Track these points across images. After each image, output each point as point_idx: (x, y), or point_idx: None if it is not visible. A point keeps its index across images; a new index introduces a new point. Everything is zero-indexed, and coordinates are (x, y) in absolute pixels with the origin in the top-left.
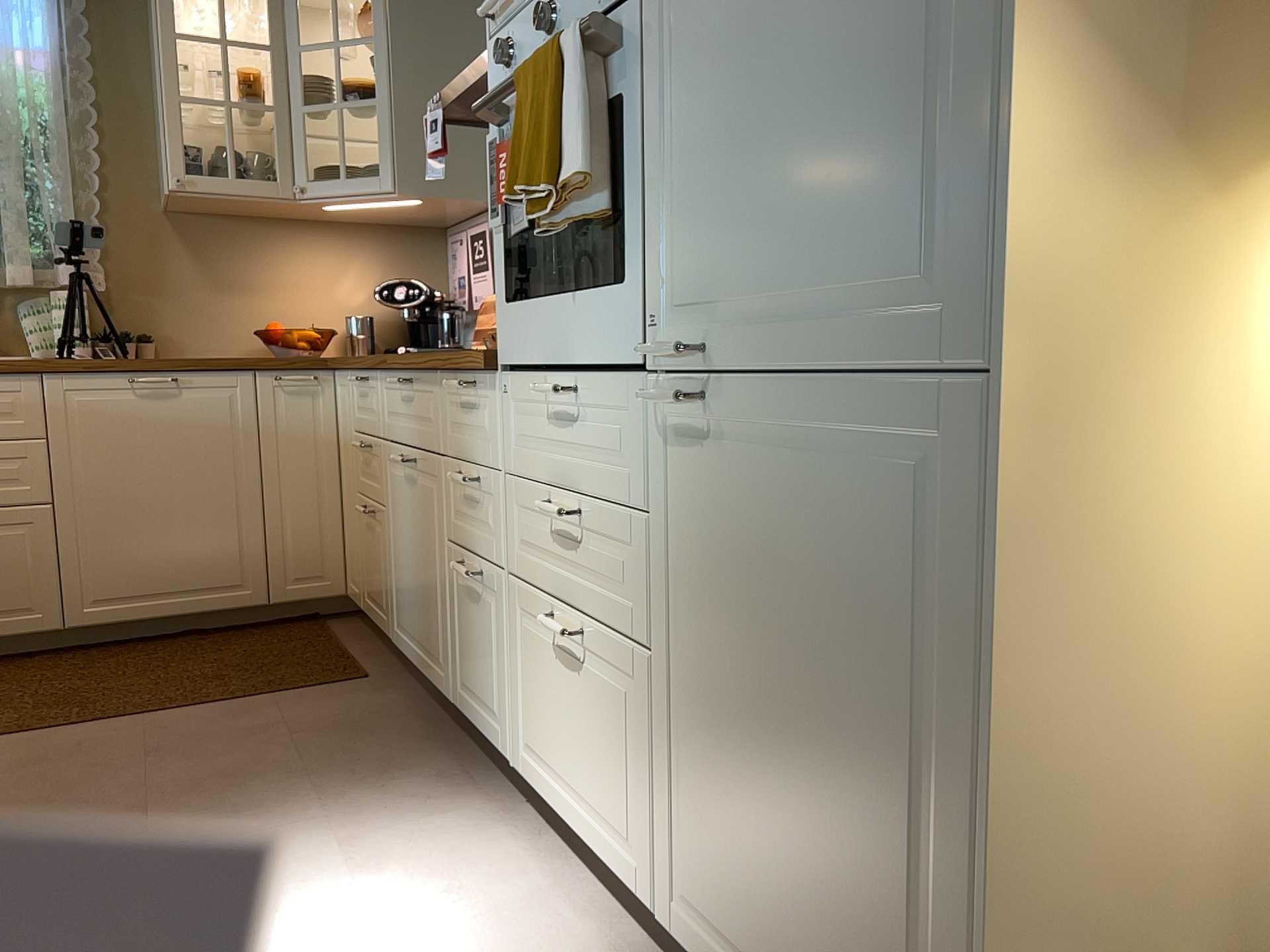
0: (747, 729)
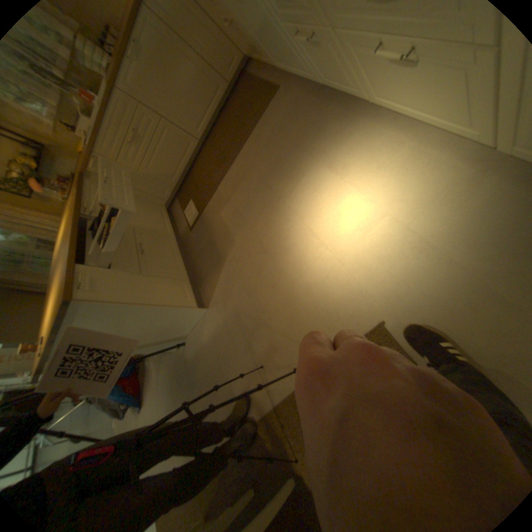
0: None
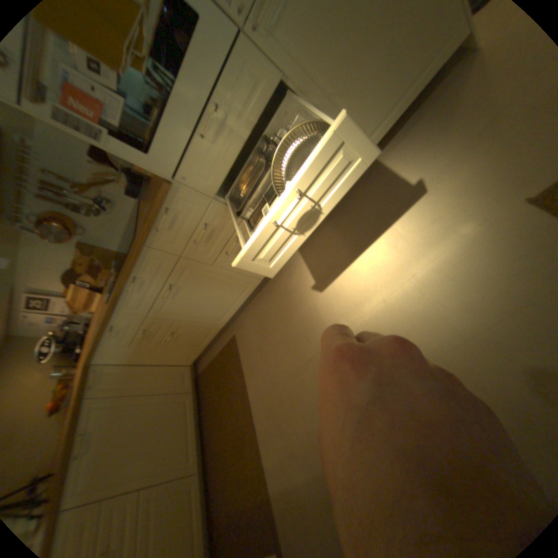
0: (357, 59)
